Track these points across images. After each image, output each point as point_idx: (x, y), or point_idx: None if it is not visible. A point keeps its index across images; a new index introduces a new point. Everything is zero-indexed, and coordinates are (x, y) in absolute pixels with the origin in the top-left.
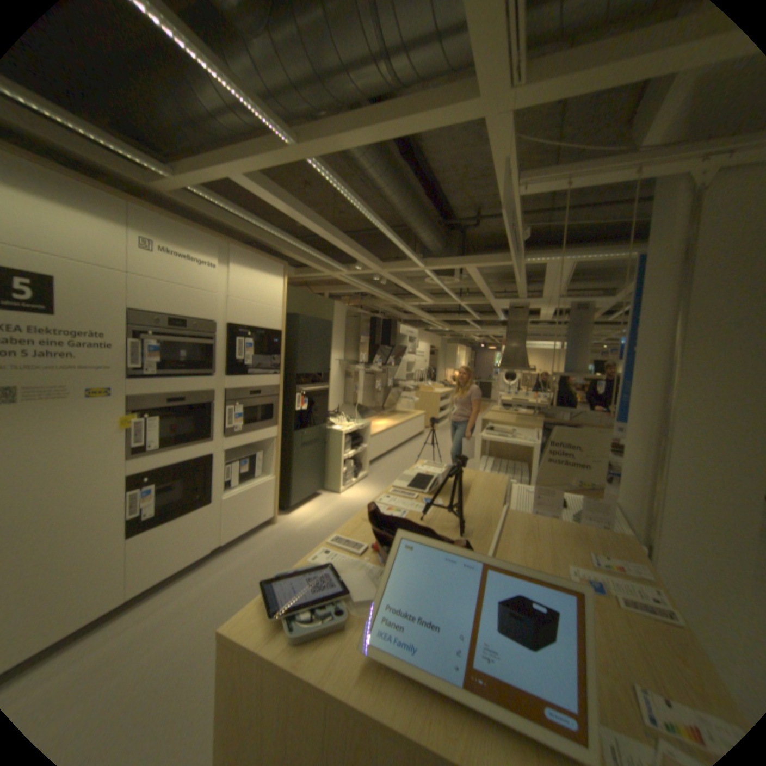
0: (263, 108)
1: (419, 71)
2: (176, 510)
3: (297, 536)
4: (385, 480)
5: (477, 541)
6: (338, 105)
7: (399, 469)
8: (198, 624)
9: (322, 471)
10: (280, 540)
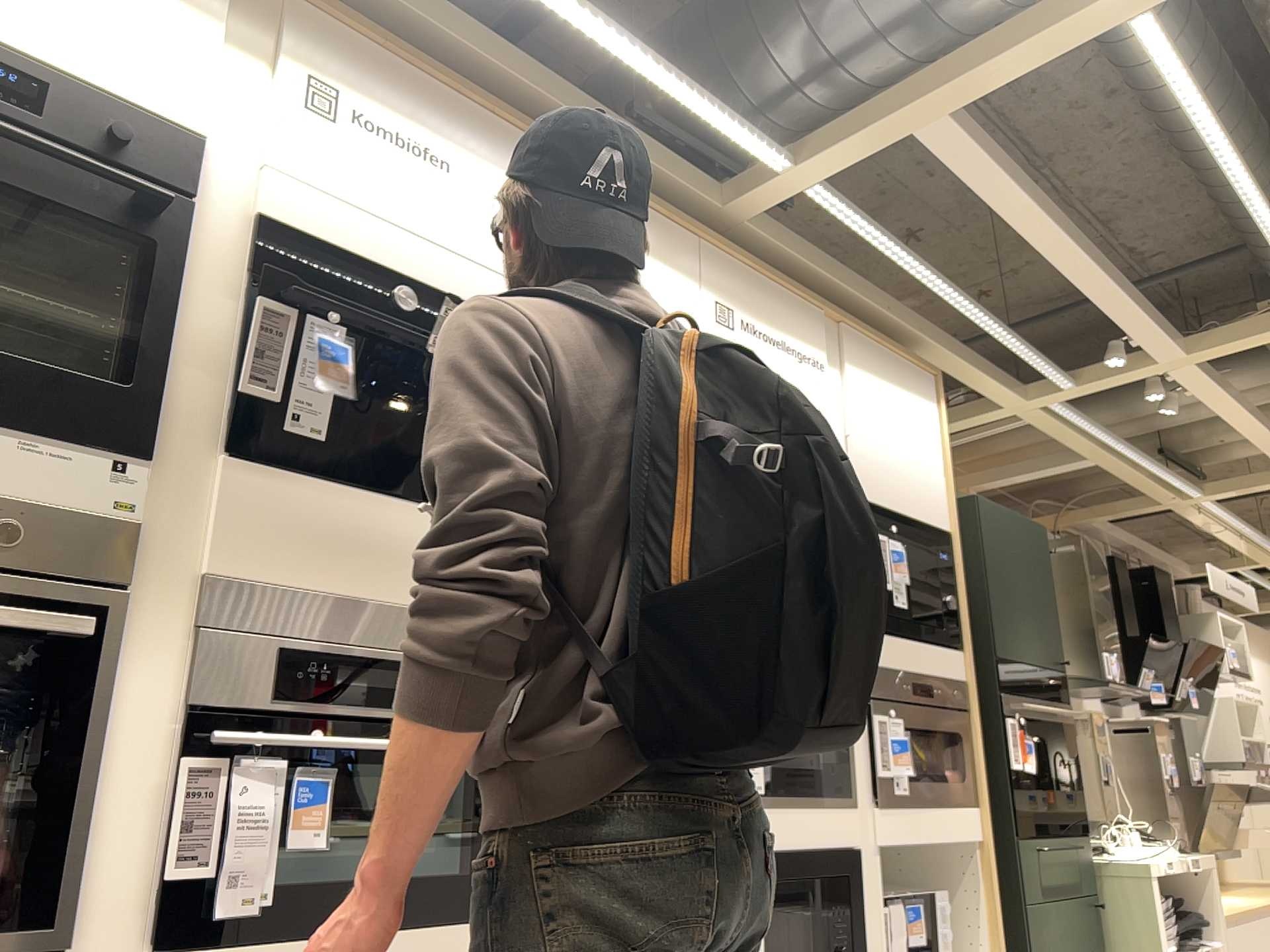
0: None
1: None
2: None
3: None
4: None
5: None
6: None
7: None
8: None
9: None
10: None
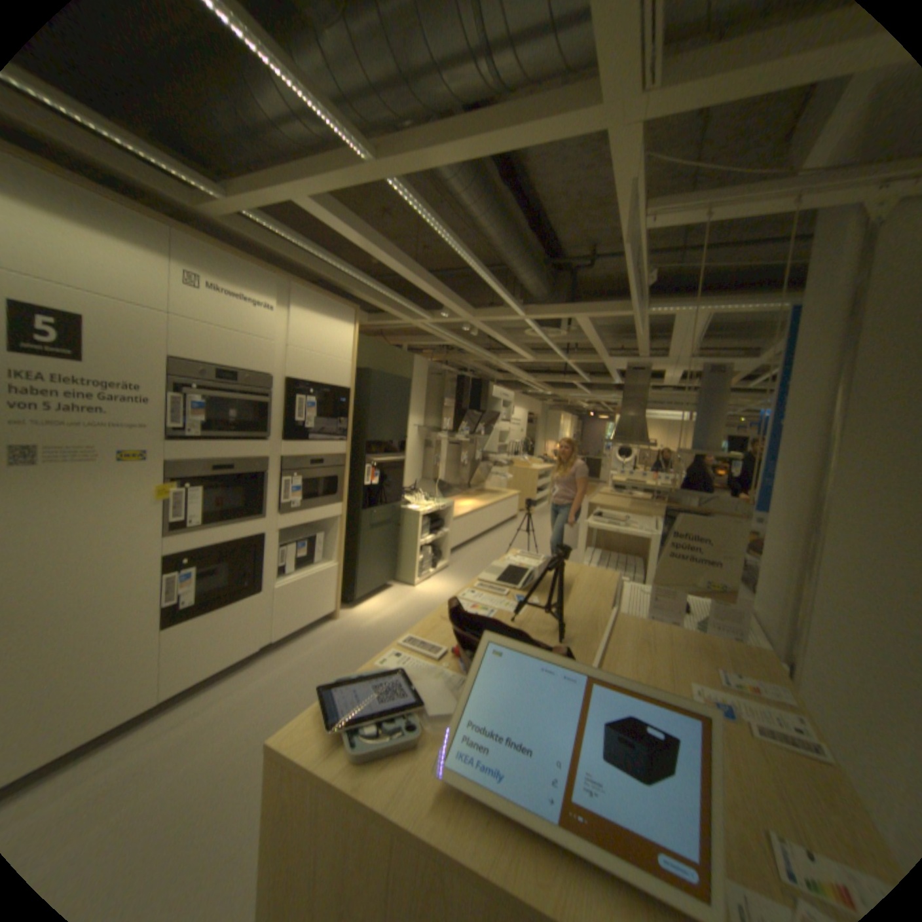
0: (336, 115)
1: (528, 70)
2: (220, 599)
3: (363, 635)
4: (469, 572)
5: (580, 649)
6: (426, 113)
7: (486, 559)
8: (242, 734)
9: (394, 559)
10: (342, 638)
